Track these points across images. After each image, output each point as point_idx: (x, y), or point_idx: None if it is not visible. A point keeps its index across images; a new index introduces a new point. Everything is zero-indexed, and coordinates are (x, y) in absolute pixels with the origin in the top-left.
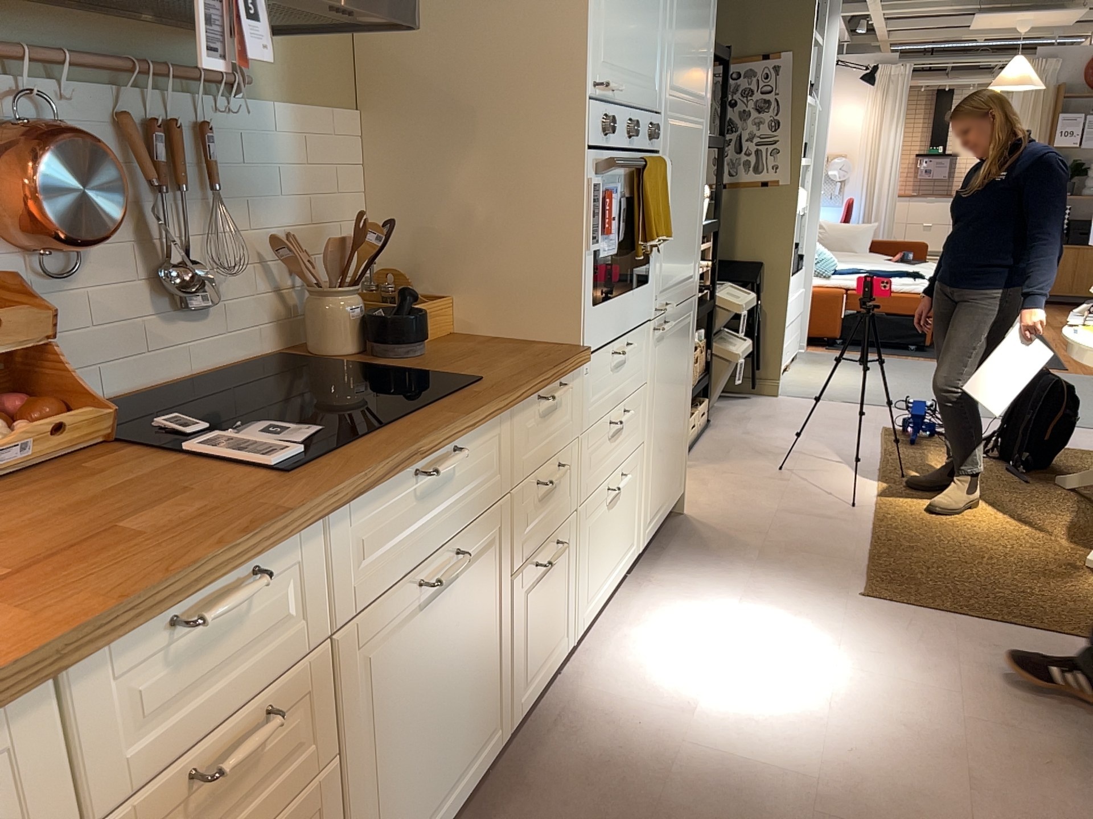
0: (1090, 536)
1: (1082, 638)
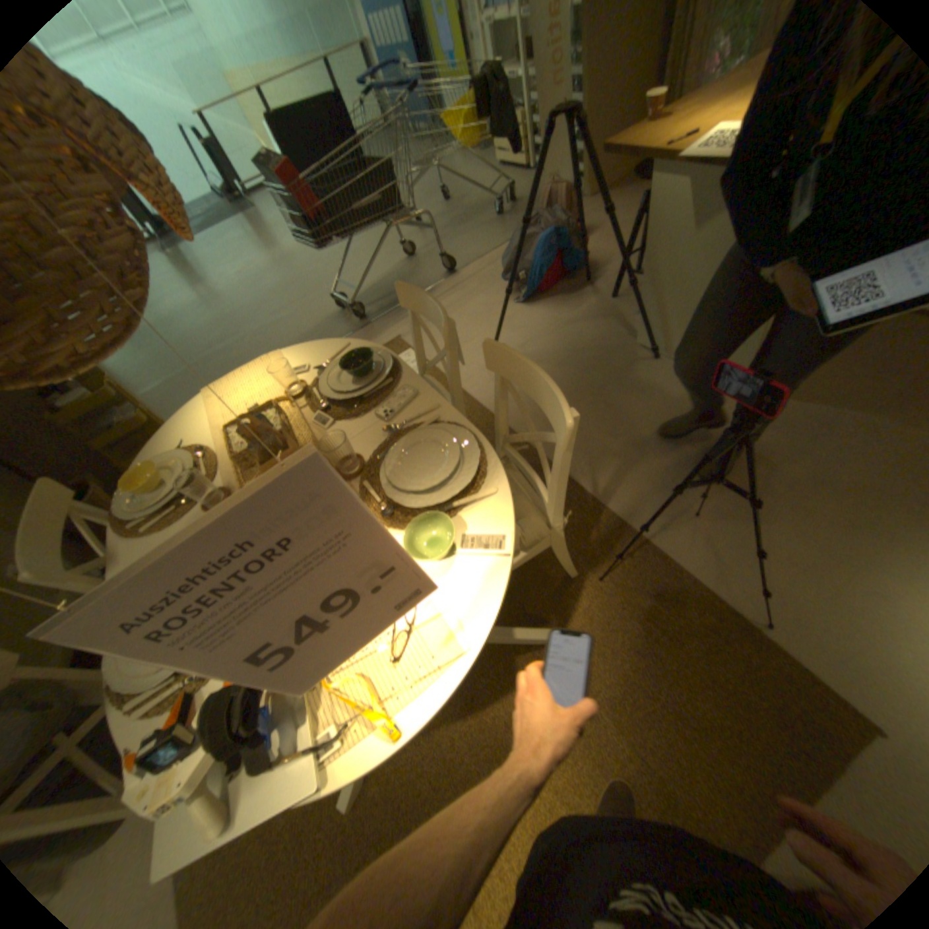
0: (477, 680)
1: (680, 568)
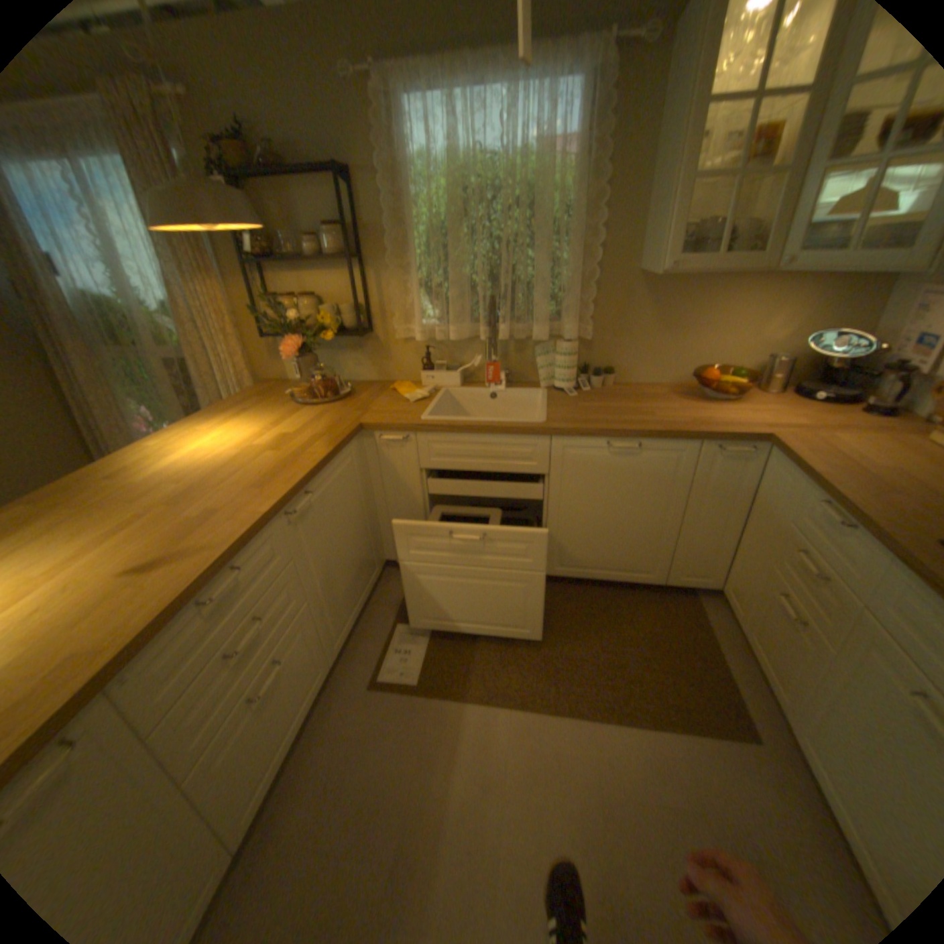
0: None
1: None
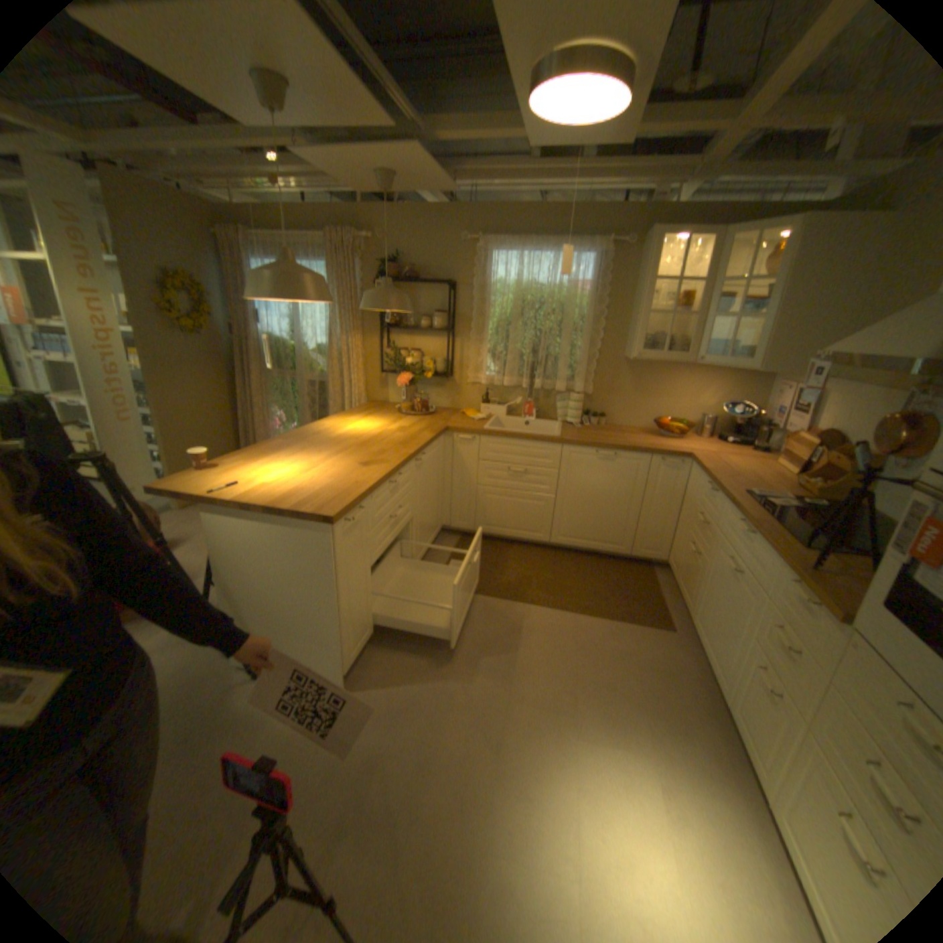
0: None
1: None
